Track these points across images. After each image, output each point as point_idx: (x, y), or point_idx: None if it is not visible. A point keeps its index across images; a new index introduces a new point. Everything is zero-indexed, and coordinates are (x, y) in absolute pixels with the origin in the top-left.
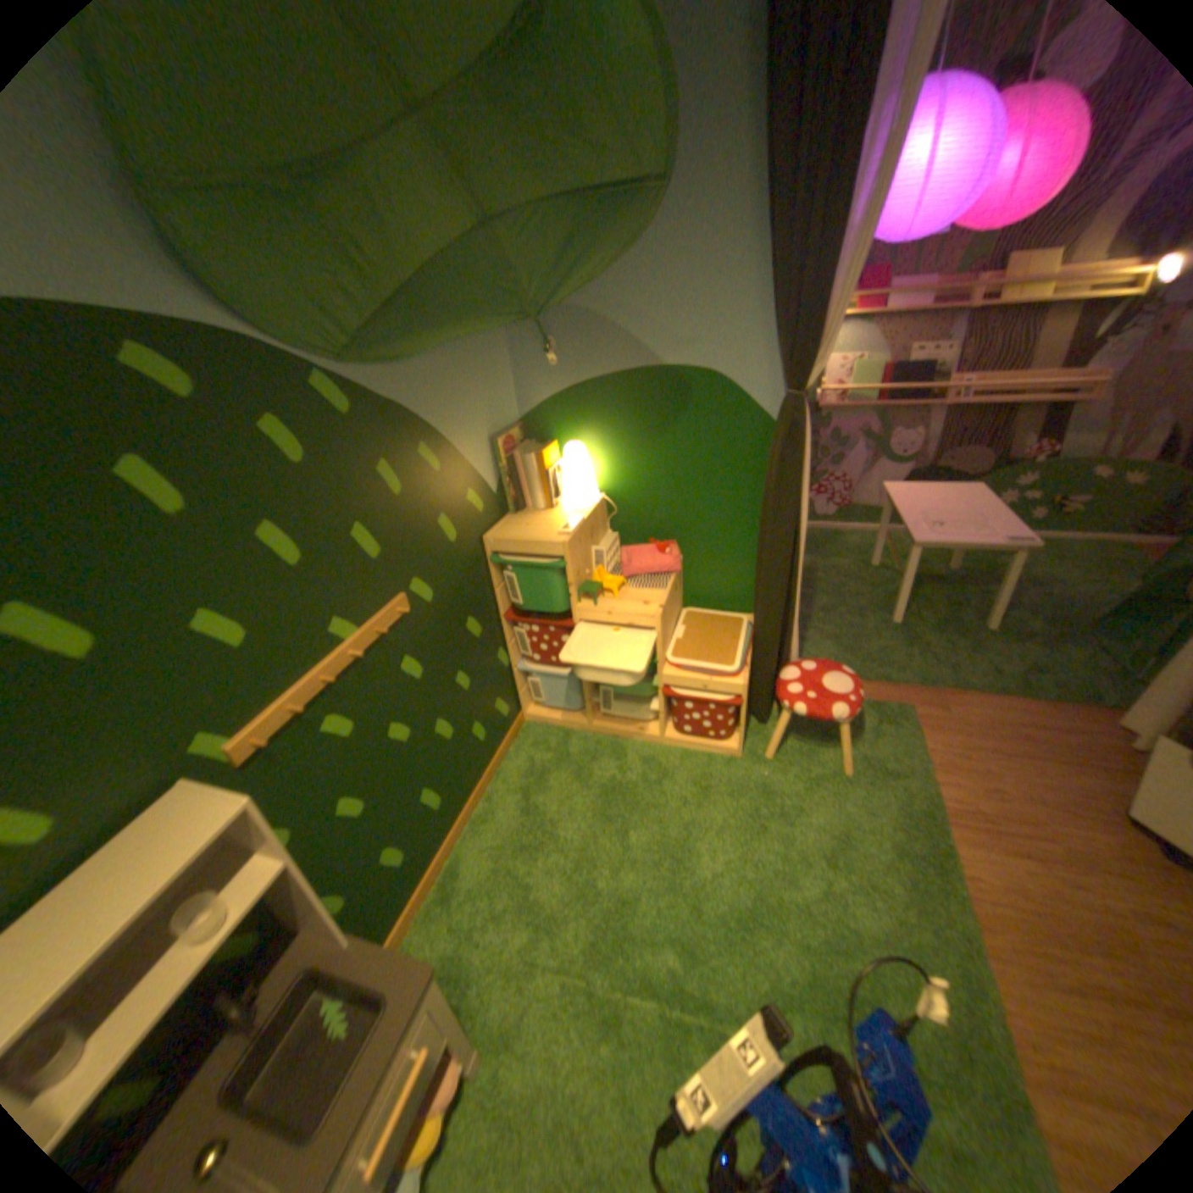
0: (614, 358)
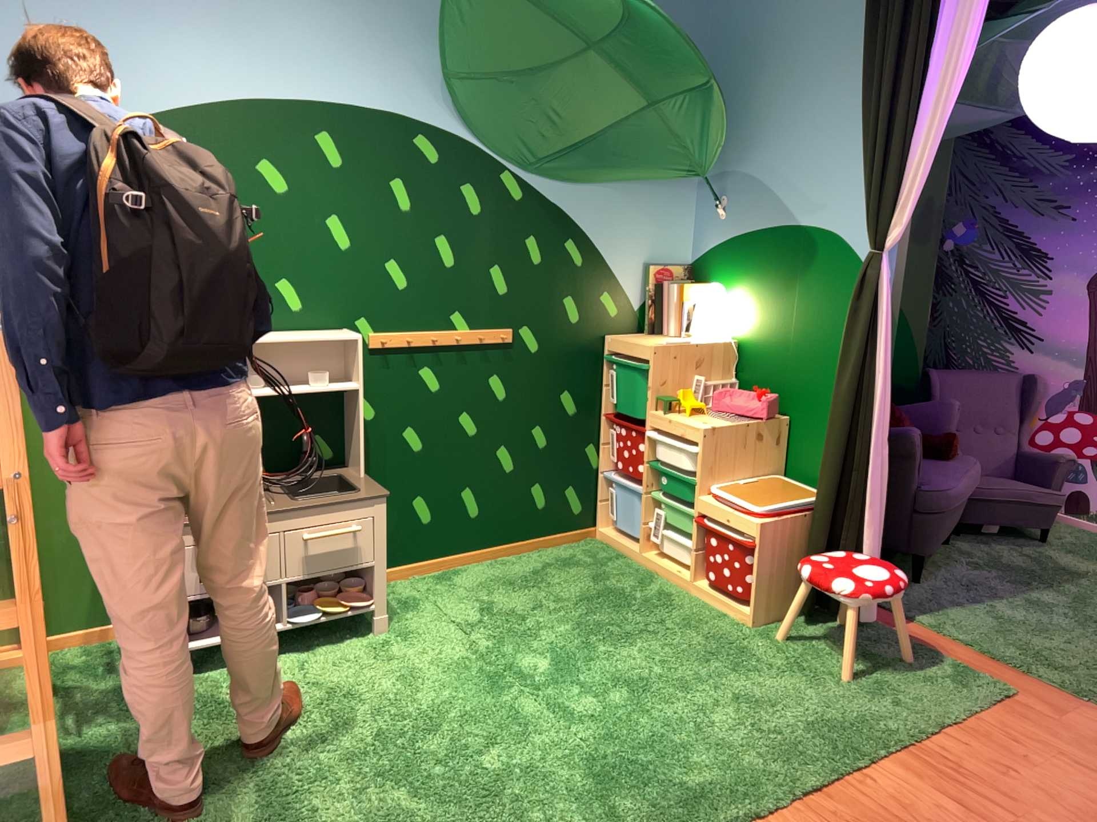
0: (759, 219)
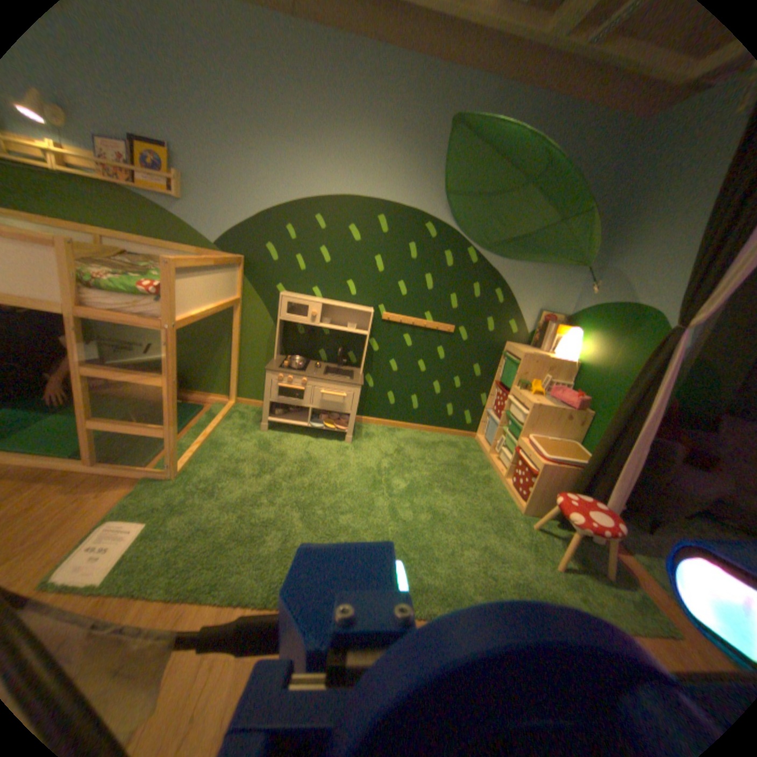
0: (617, 293)
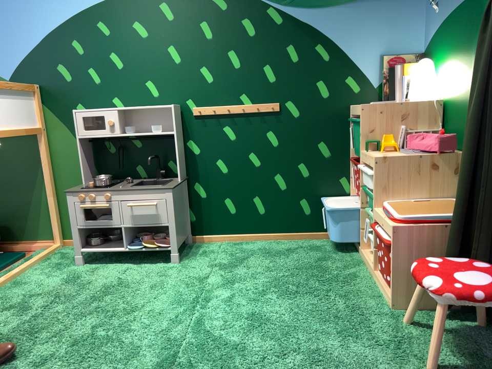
0: None
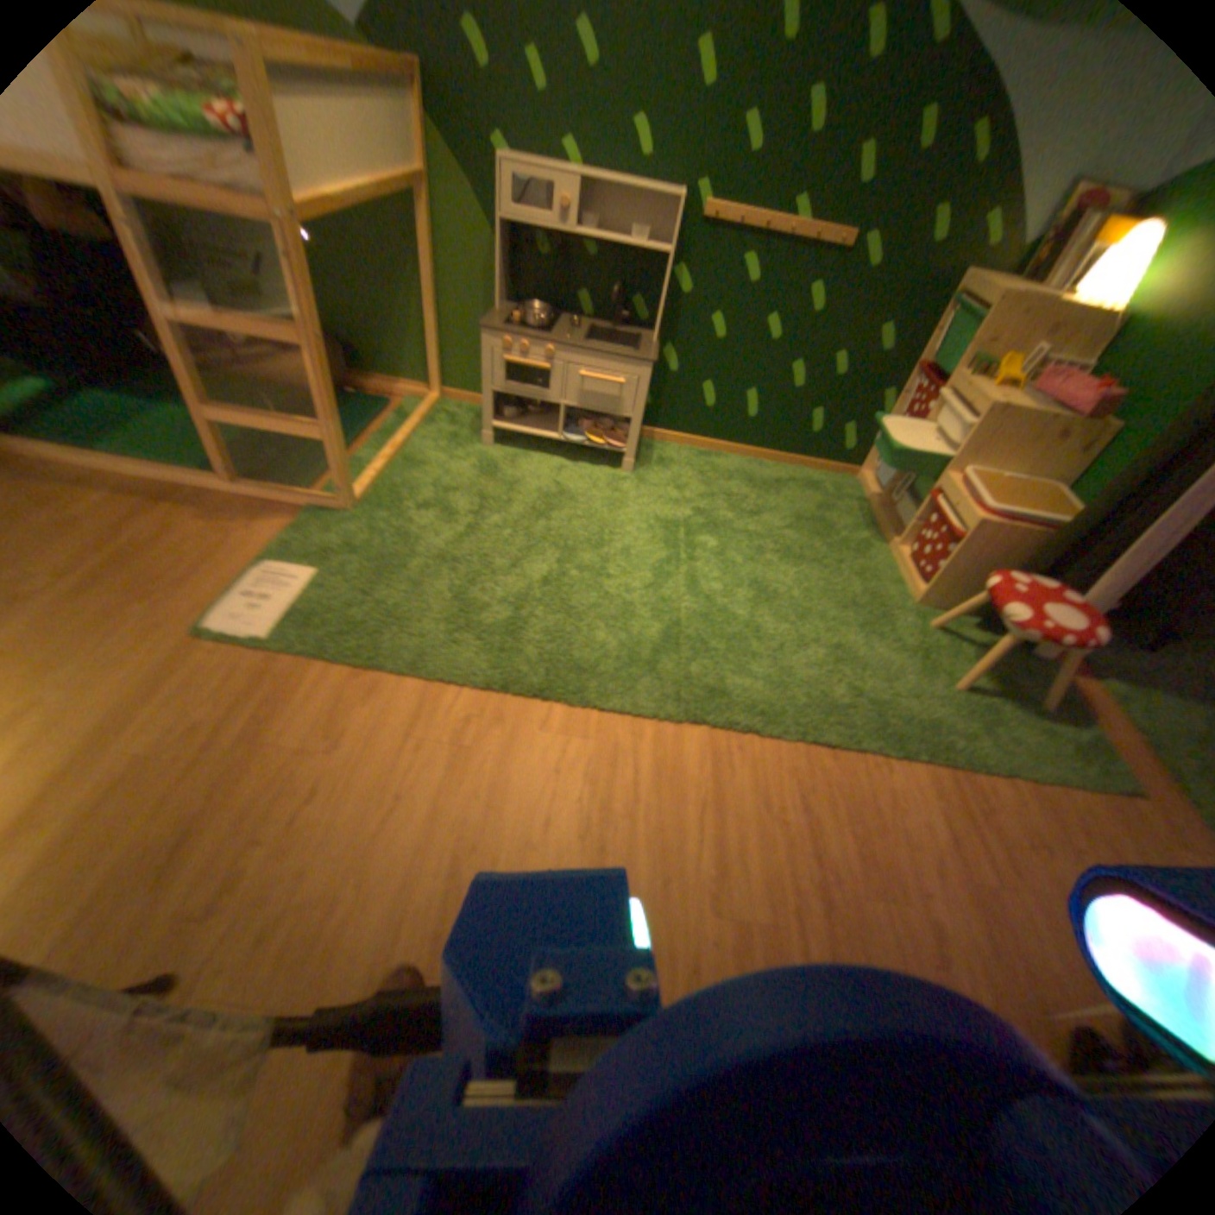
0: None
